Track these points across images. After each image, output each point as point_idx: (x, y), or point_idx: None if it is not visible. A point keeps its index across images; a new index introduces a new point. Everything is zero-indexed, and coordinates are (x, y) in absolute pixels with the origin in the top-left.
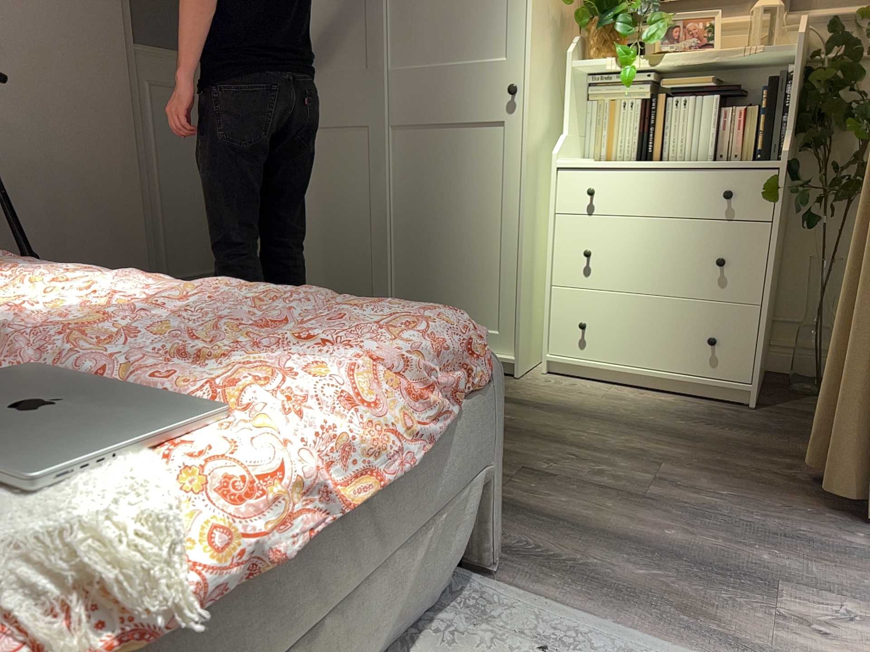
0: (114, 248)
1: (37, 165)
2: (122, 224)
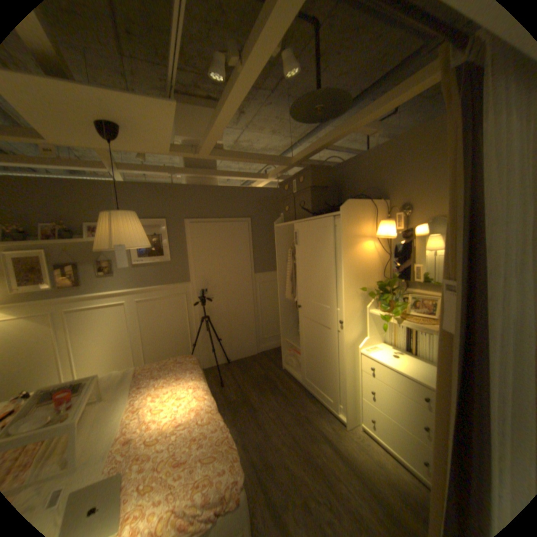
0: (244, 333)
1: (224, 313)
2: (247, 326)
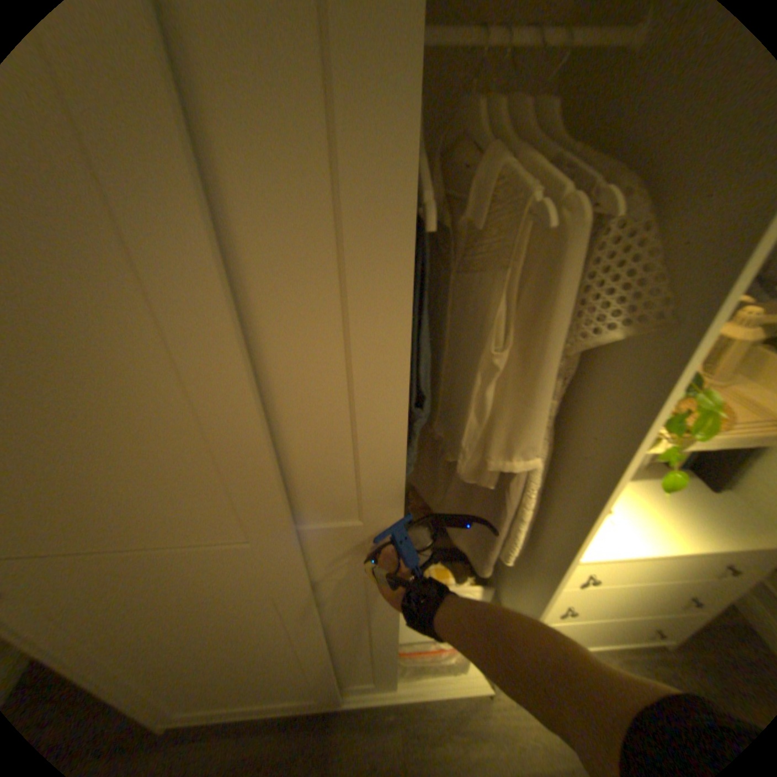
0: None
1: None
2: None
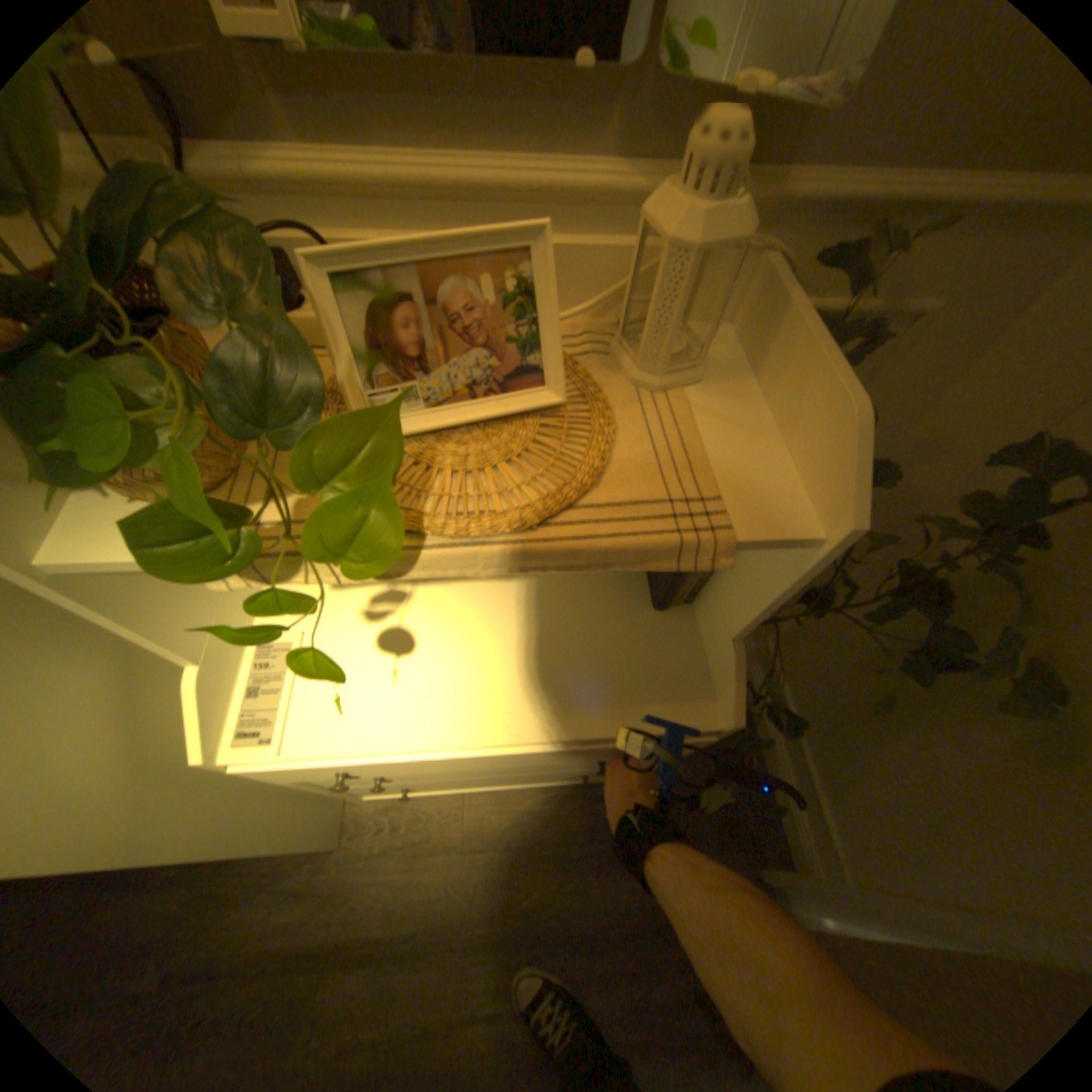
0: None
1: None
2: None
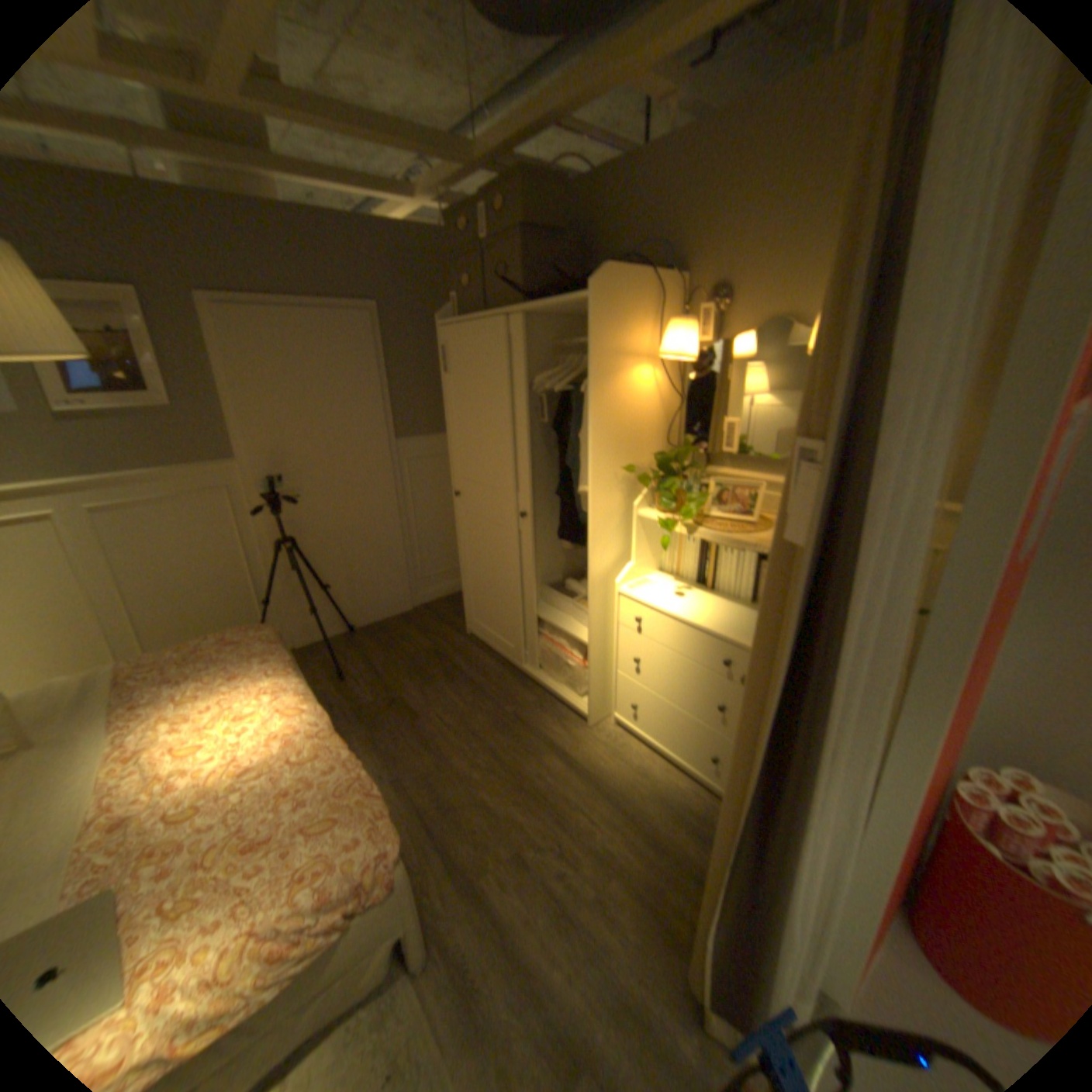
0: (381, 568)
1: (330, 529)
2: (386, 553)
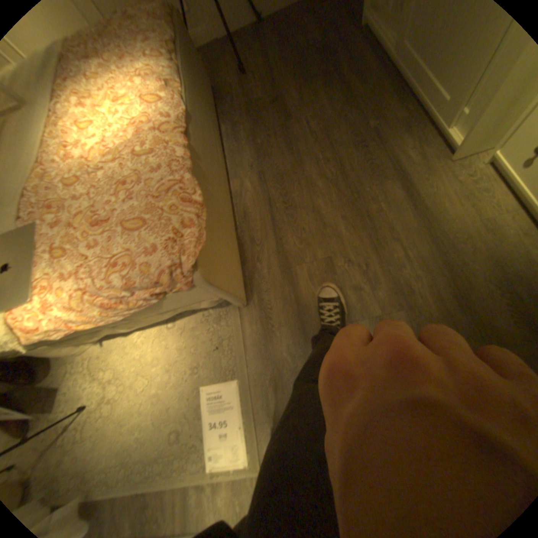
0: None
1: None
2: None
